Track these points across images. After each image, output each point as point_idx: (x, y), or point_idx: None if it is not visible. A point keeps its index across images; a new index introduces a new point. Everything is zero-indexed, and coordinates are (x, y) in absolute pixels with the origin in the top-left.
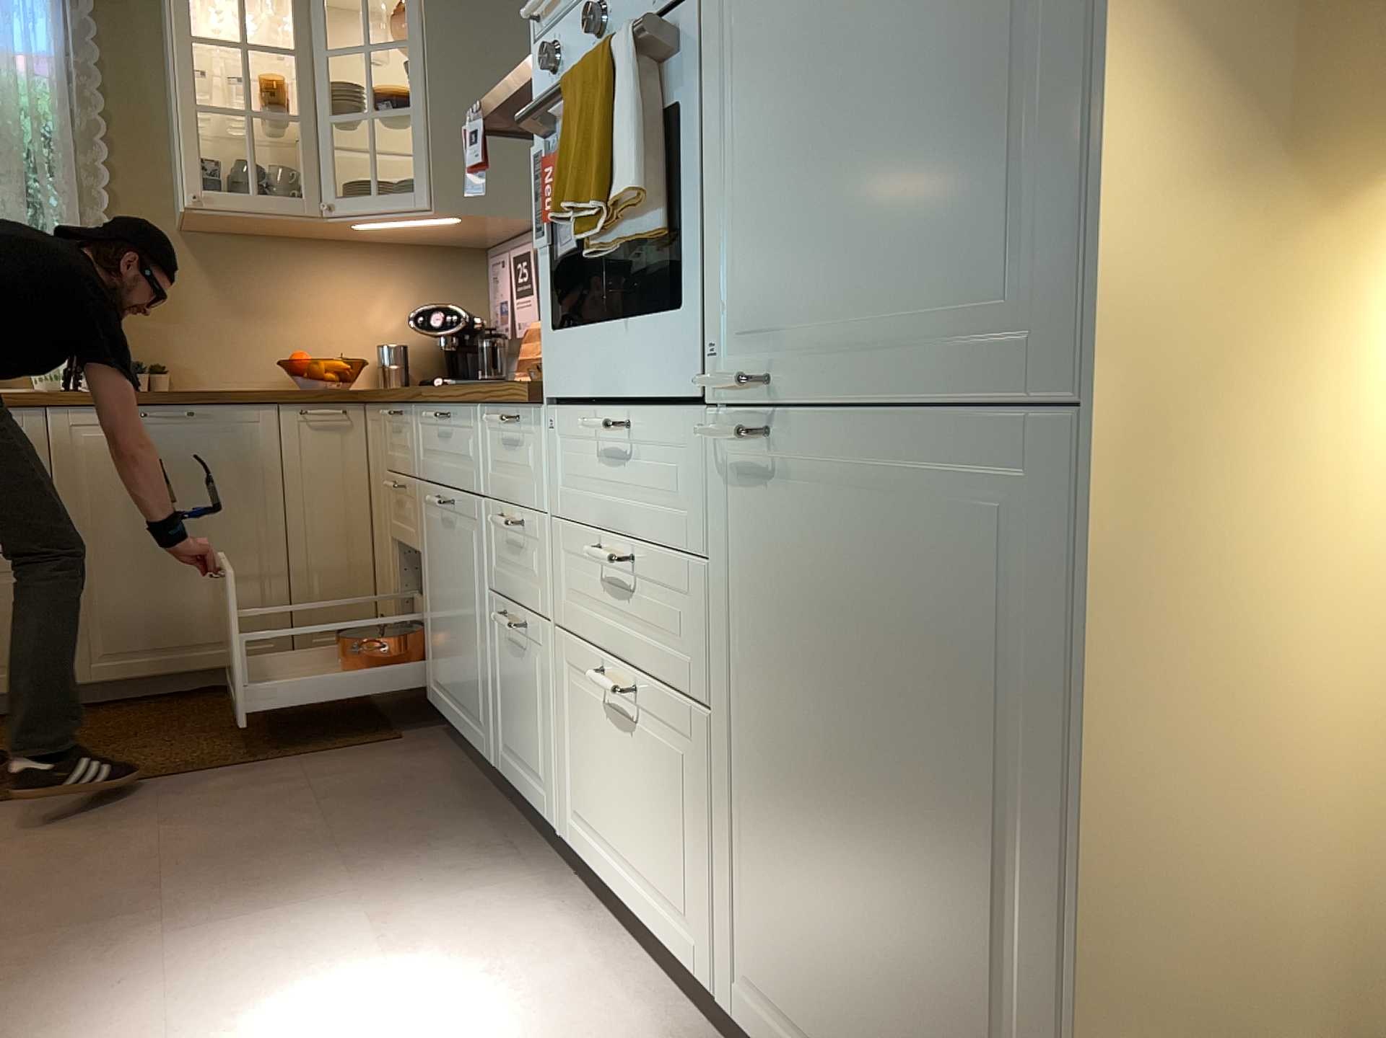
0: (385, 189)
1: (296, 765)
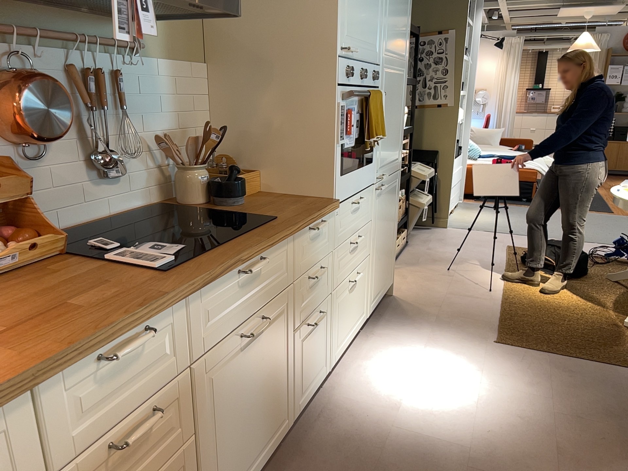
0: None
1: None
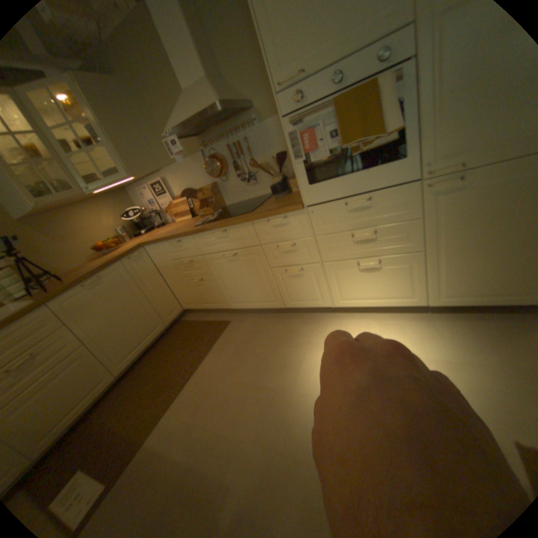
0: (93, 175)
1: (219, 343)
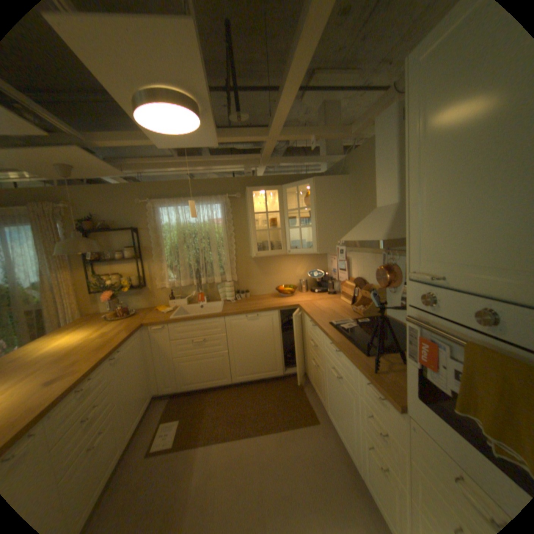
0: (302, 242)
1: (291, 437)
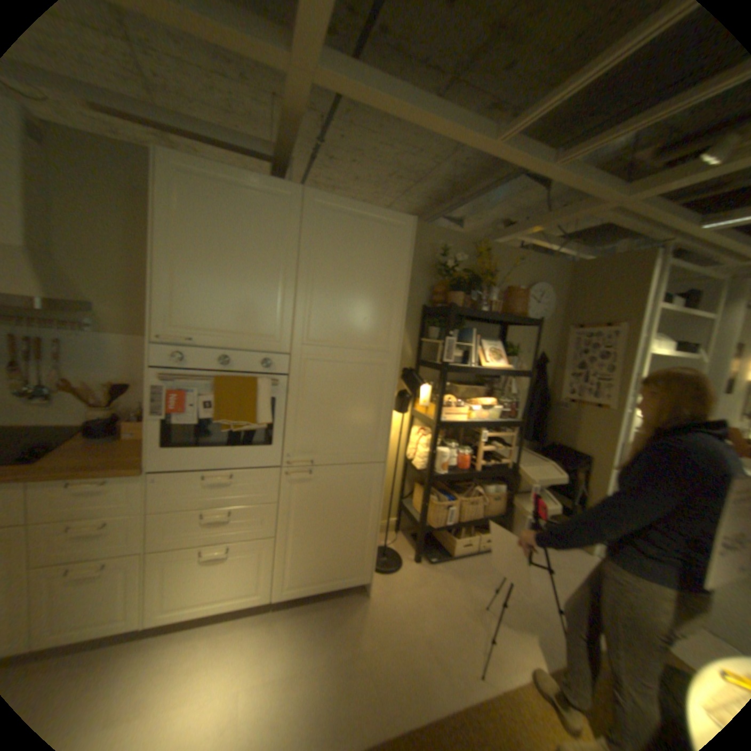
0: None
1: None
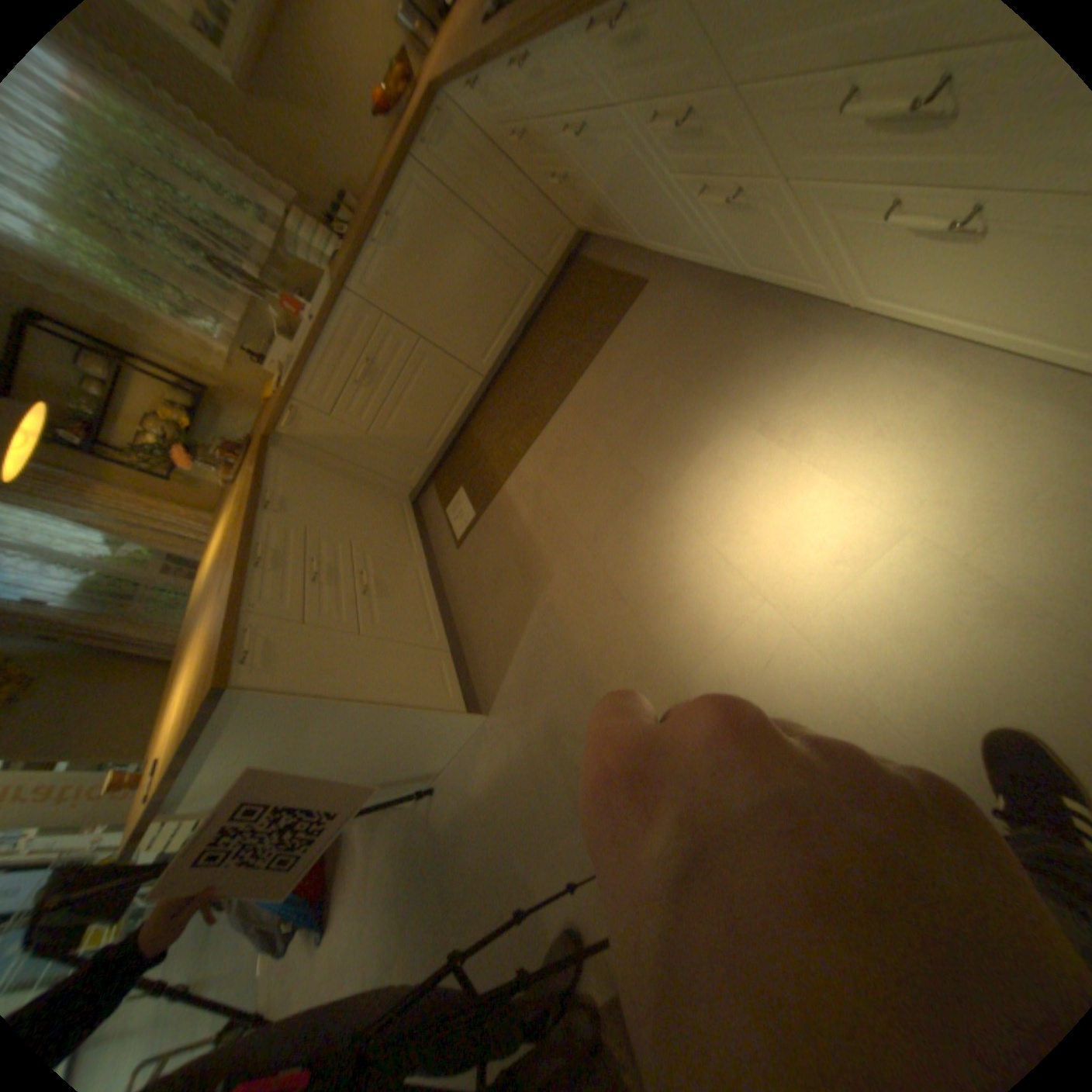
0: None
1: (614, 343)
